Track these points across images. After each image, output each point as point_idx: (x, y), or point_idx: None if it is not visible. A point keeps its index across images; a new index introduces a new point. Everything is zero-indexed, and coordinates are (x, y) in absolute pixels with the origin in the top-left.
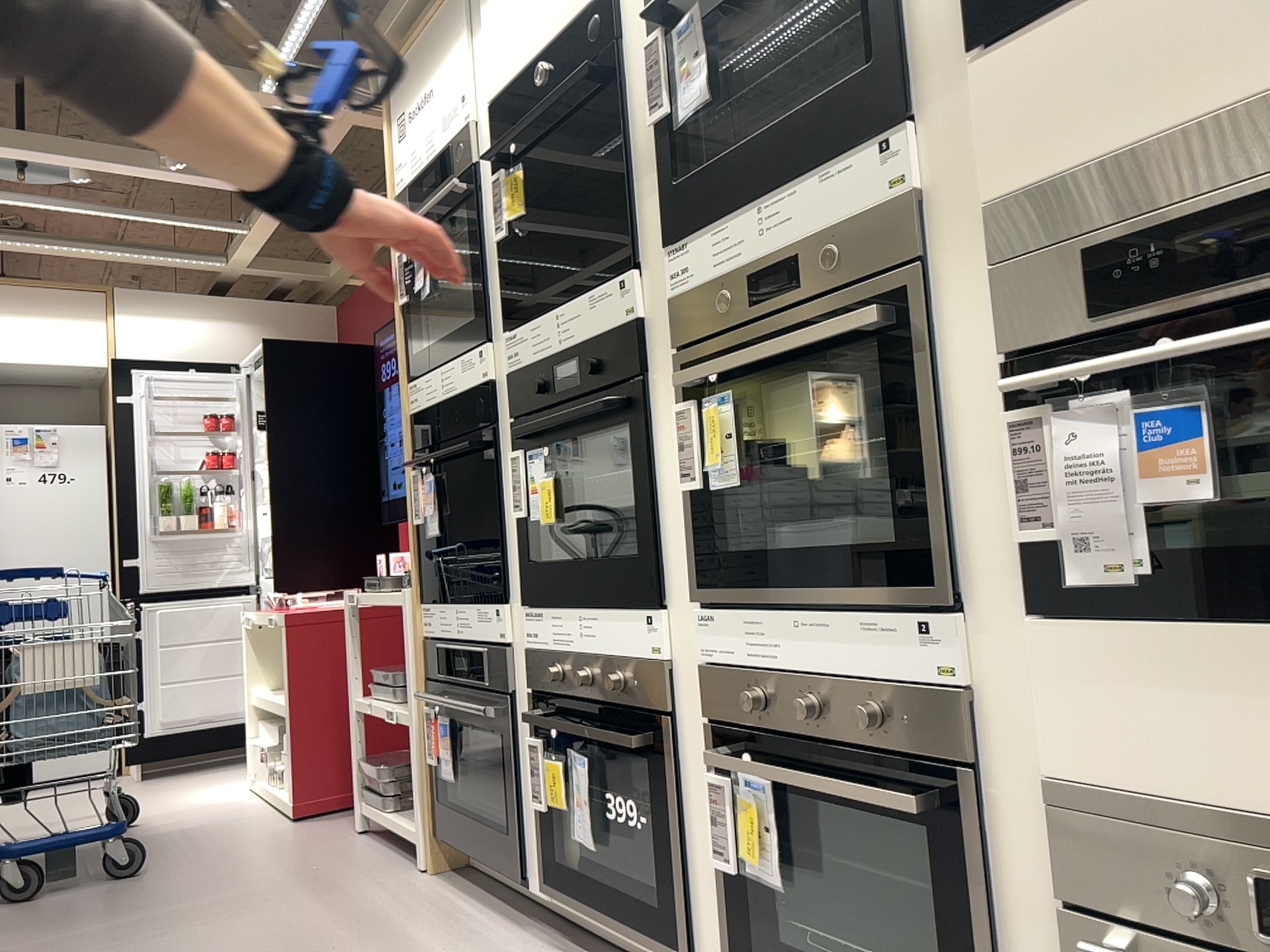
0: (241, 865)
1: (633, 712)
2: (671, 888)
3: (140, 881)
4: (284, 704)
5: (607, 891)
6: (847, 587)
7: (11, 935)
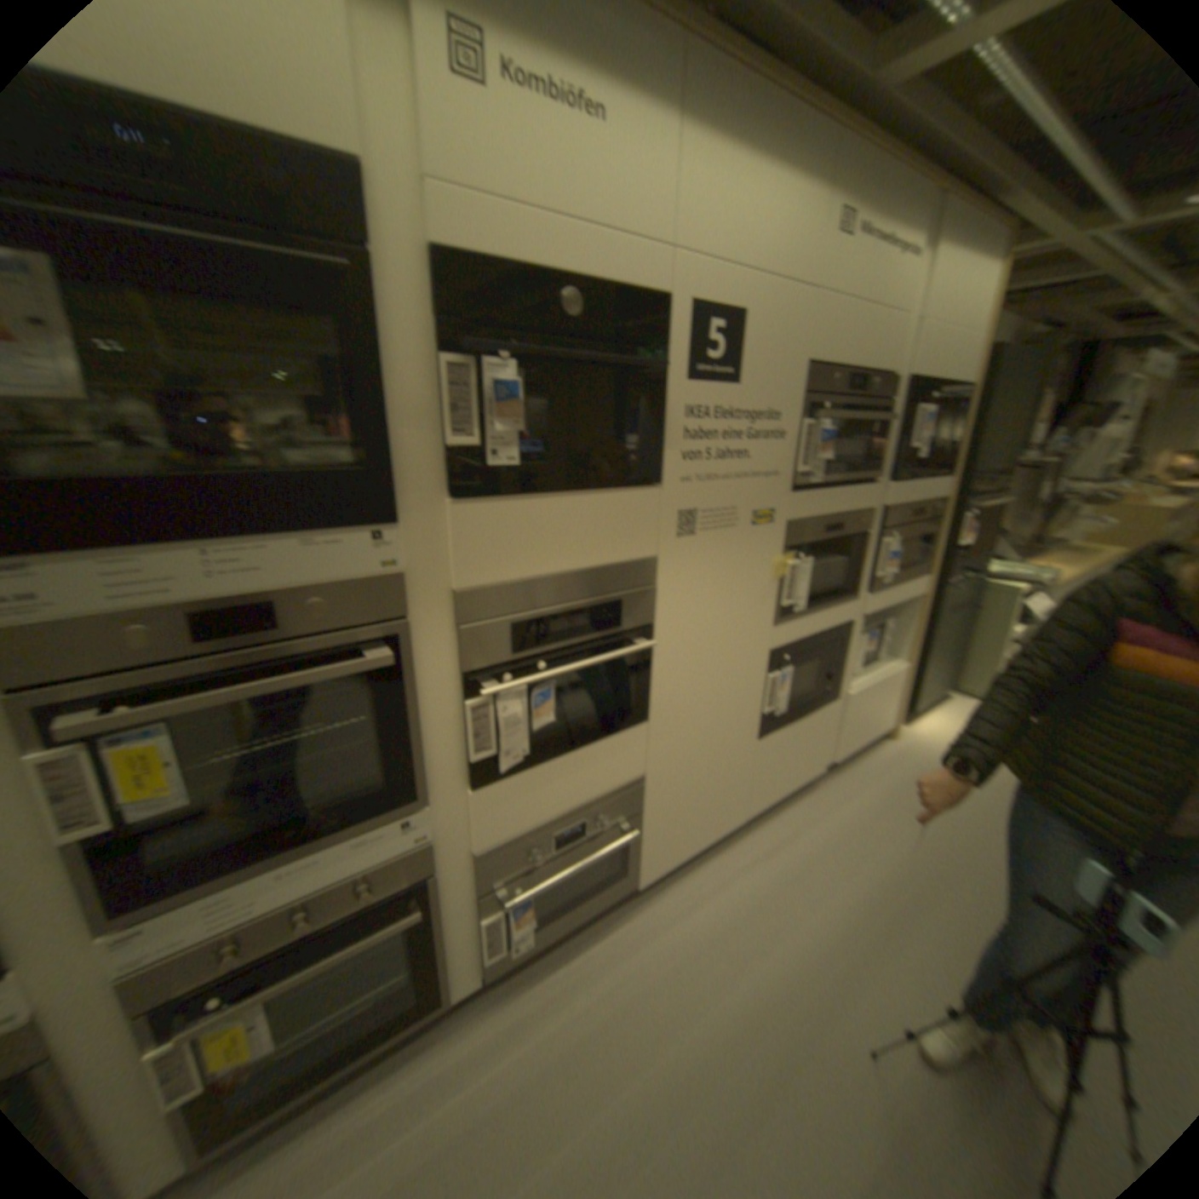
0: None
1: None
2: None
3: None
4: None
5: None
6: (334, 832)
7: None
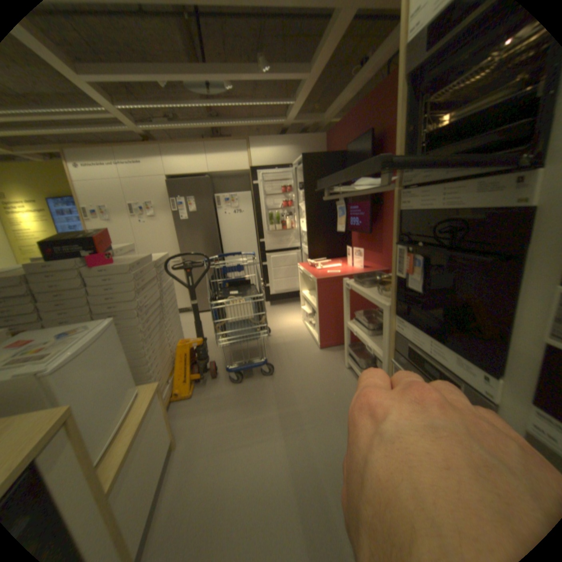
0: (305, 380)
1: None
2: None
3: (271, 379)
4: (314, 305)
5: None
6: None
7: (232, 408)
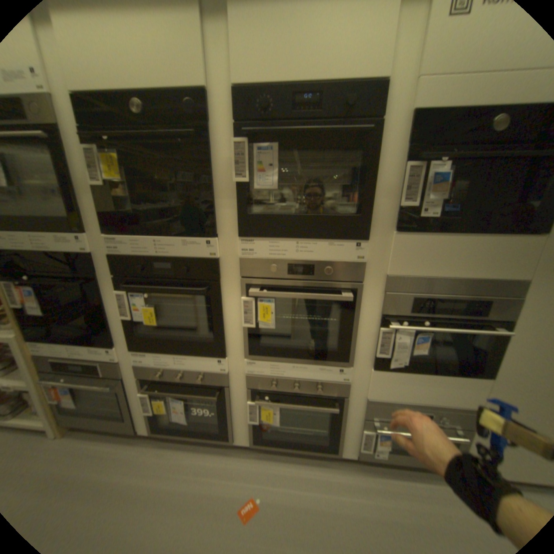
0: None
1: (206, 386)
2: (224, 429)
3: None
4: None
5: (189, 432)
6: (316, 361)
7: None
